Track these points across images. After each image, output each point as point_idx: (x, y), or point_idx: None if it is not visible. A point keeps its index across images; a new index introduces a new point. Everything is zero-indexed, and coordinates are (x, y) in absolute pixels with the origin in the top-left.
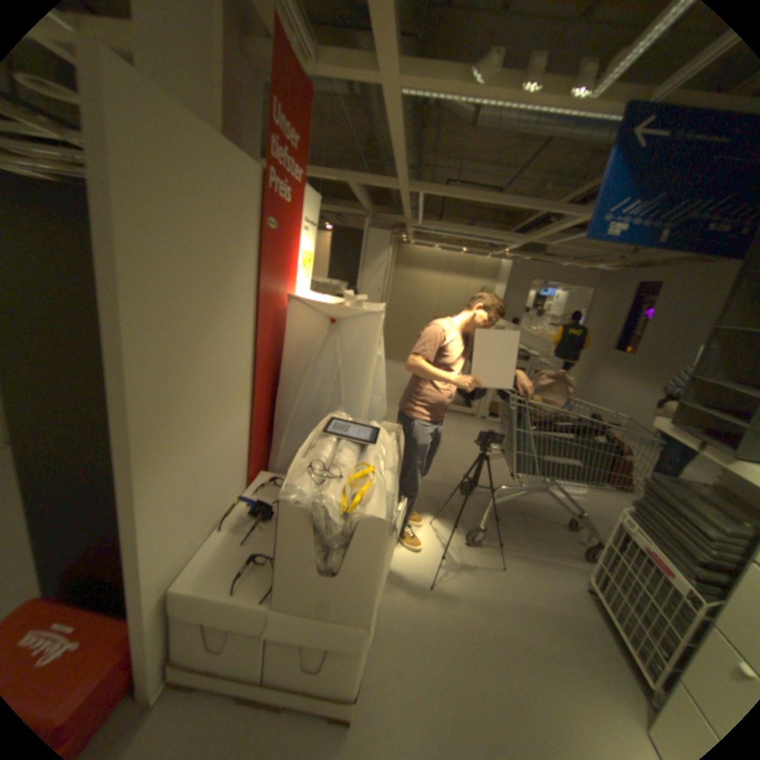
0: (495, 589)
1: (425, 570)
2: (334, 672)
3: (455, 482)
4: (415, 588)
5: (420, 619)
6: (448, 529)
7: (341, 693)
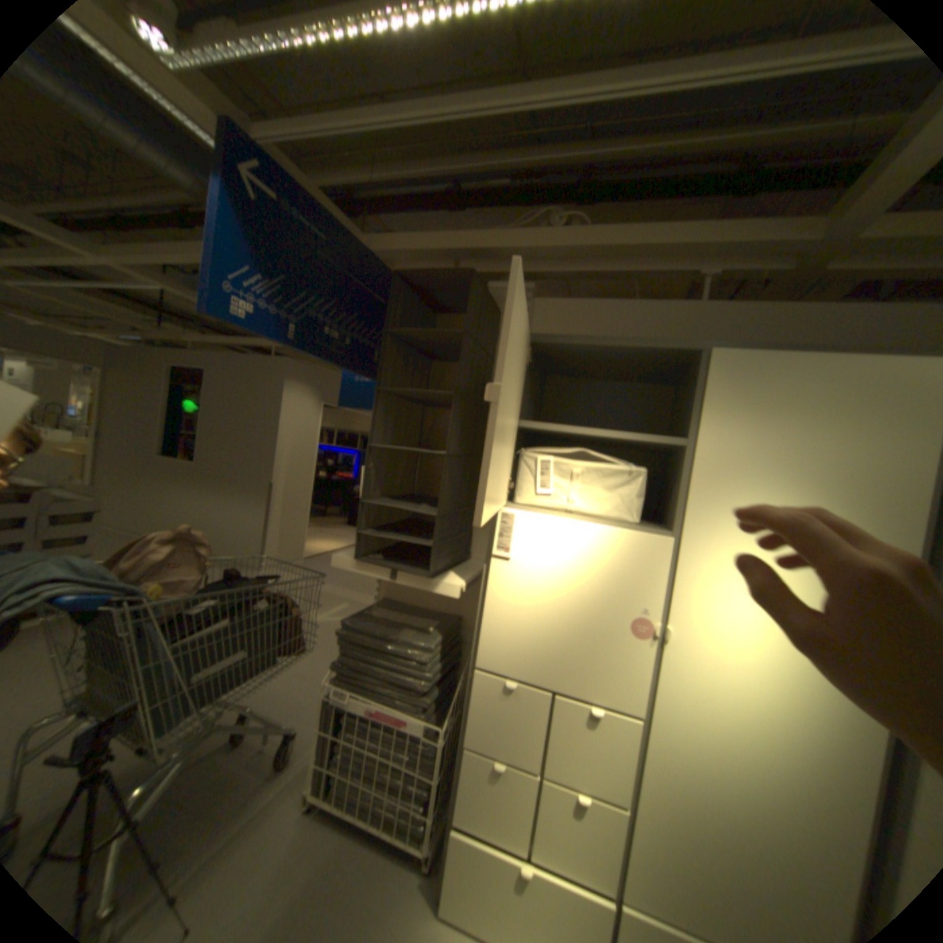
0: None
1: None
2: None
3: None
4: None
5: None
6: None
7: None
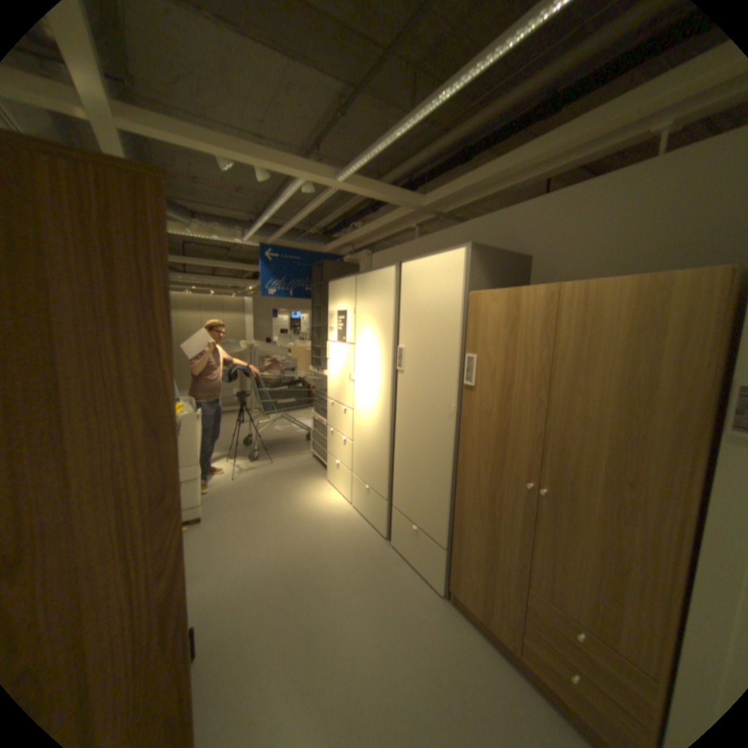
0: (266, 470)
1: (227, 477)
2: (186, 493)
3: (240, 443)
4: (222, 483)
5: (228, 490)
6: (238, 460)
7: (192, 504)
